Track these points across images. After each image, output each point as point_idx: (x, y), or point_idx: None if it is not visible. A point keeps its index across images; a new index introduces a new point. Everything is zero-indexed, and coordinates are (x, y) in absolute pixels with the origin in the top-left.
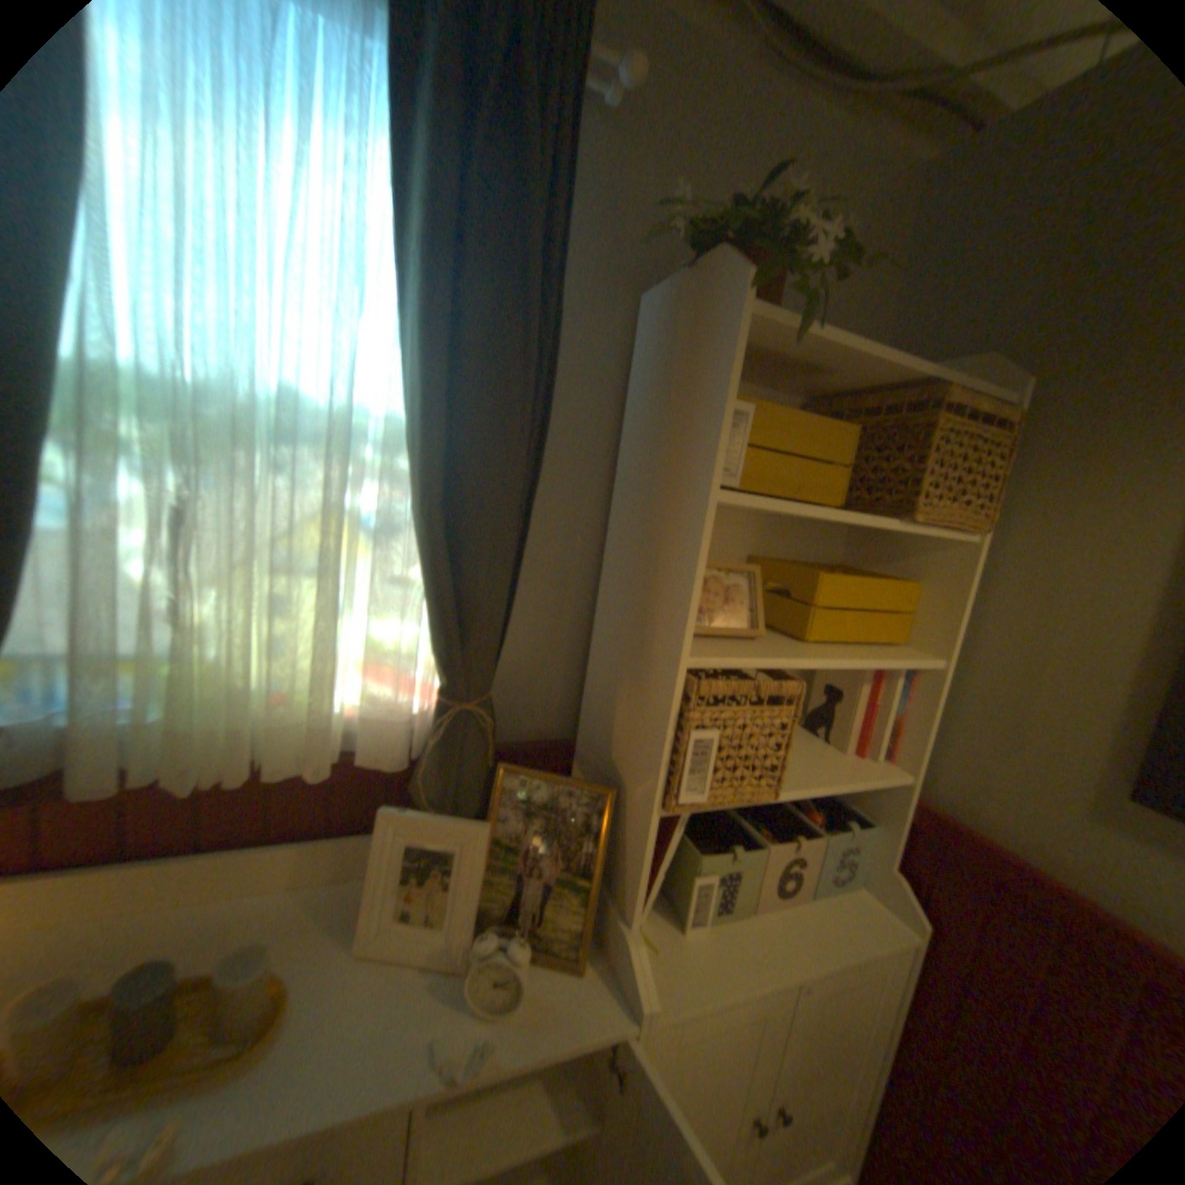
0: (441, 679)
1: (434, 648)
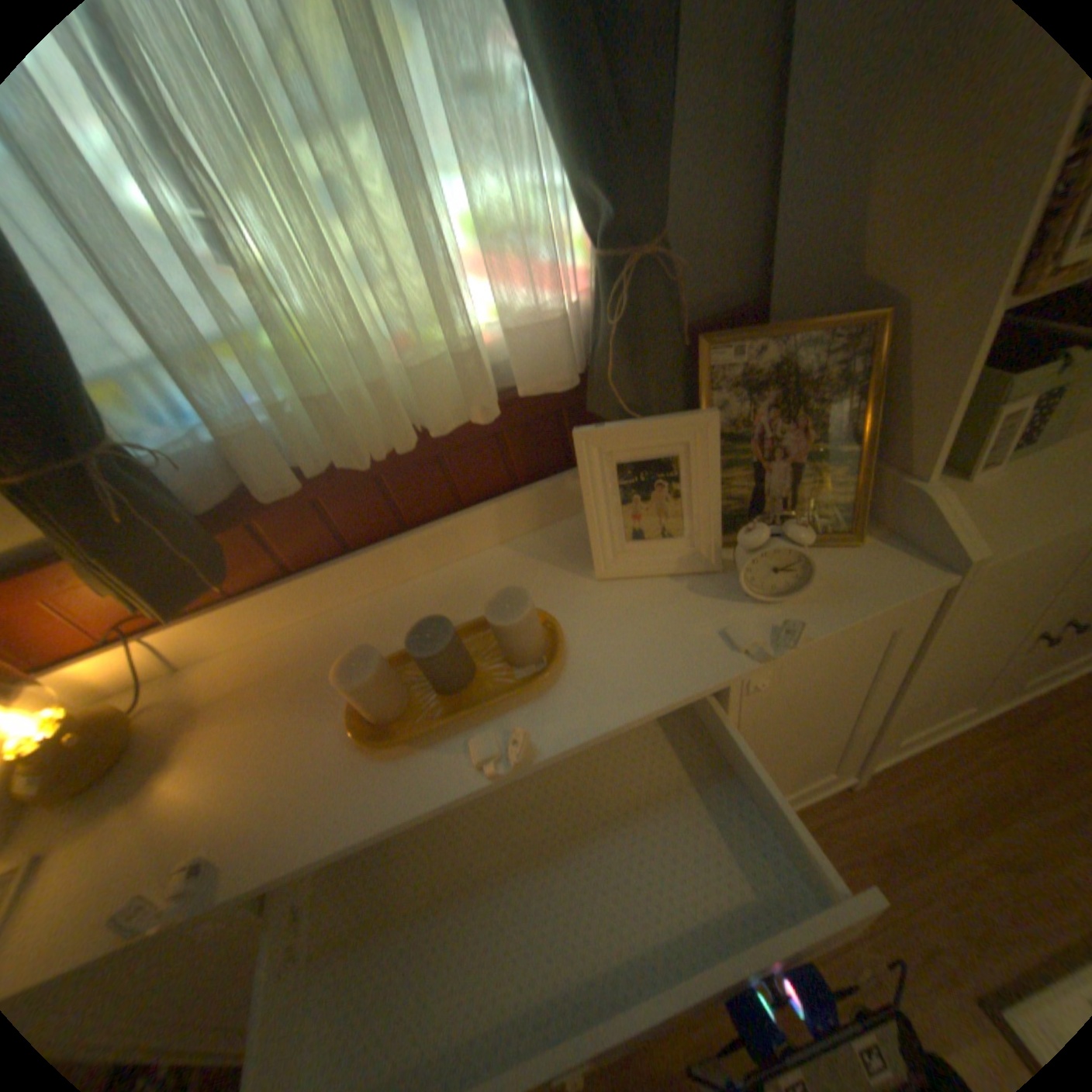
0: (591, 226)
1: (574, 158)
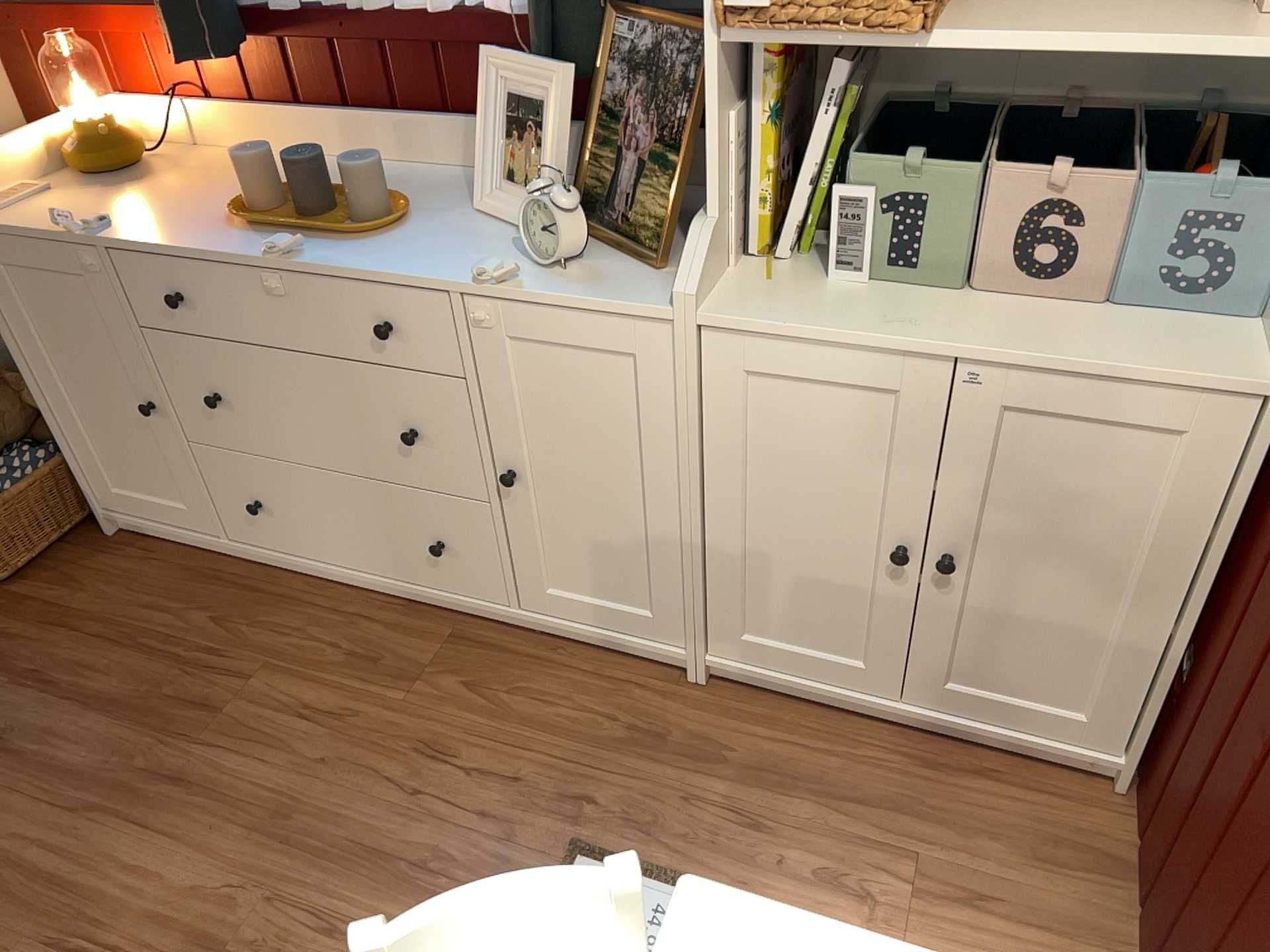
0: None
1: None
